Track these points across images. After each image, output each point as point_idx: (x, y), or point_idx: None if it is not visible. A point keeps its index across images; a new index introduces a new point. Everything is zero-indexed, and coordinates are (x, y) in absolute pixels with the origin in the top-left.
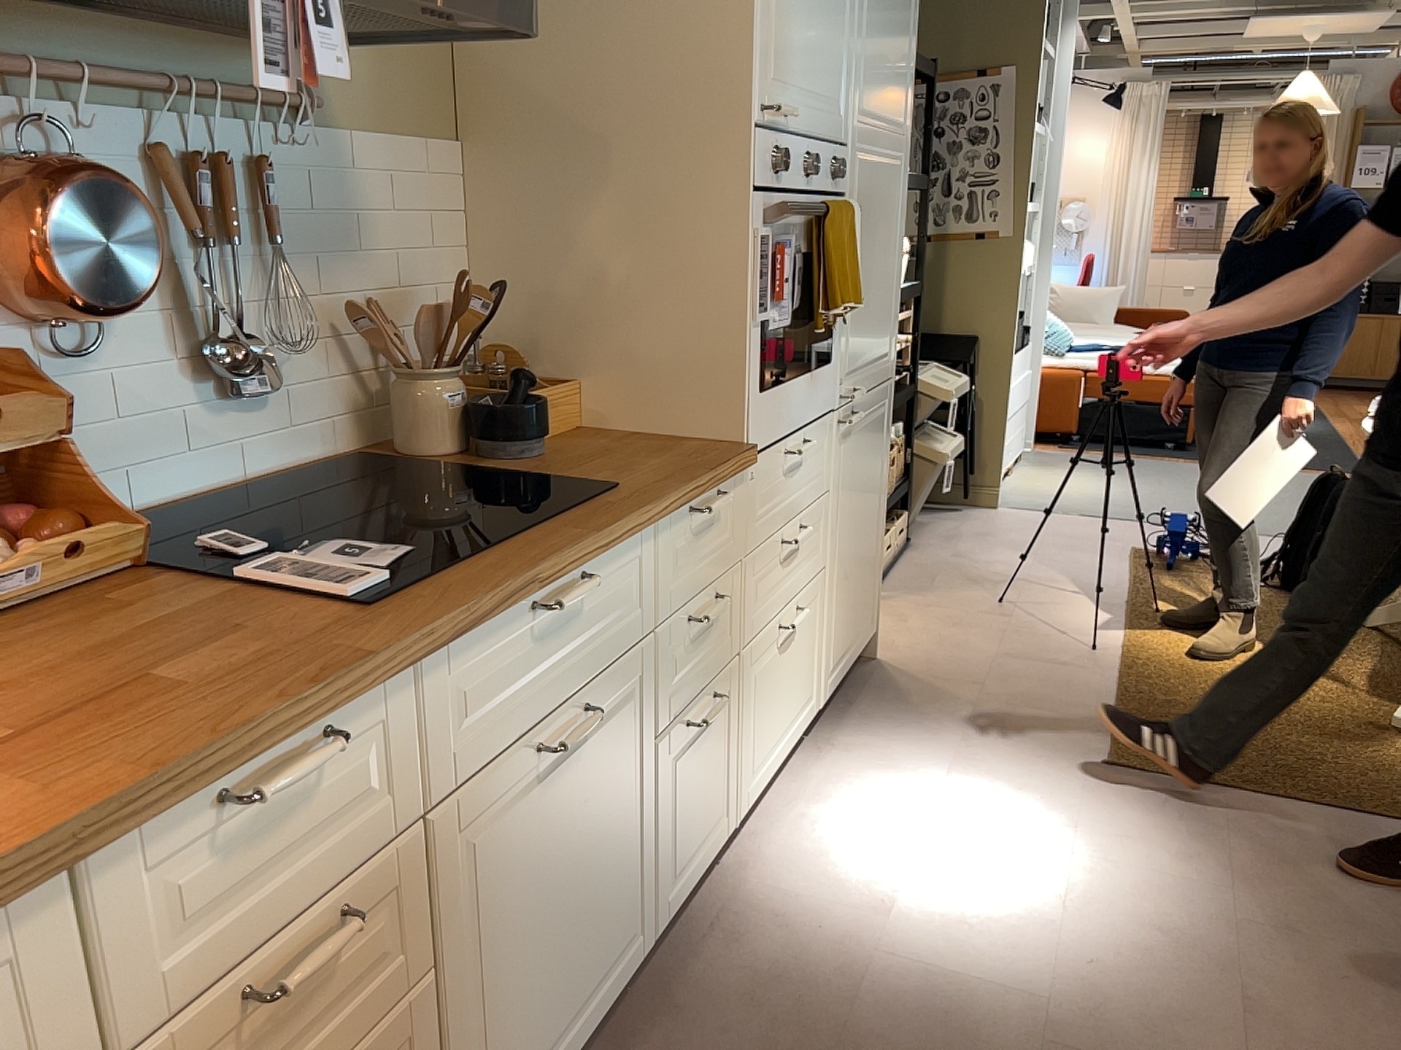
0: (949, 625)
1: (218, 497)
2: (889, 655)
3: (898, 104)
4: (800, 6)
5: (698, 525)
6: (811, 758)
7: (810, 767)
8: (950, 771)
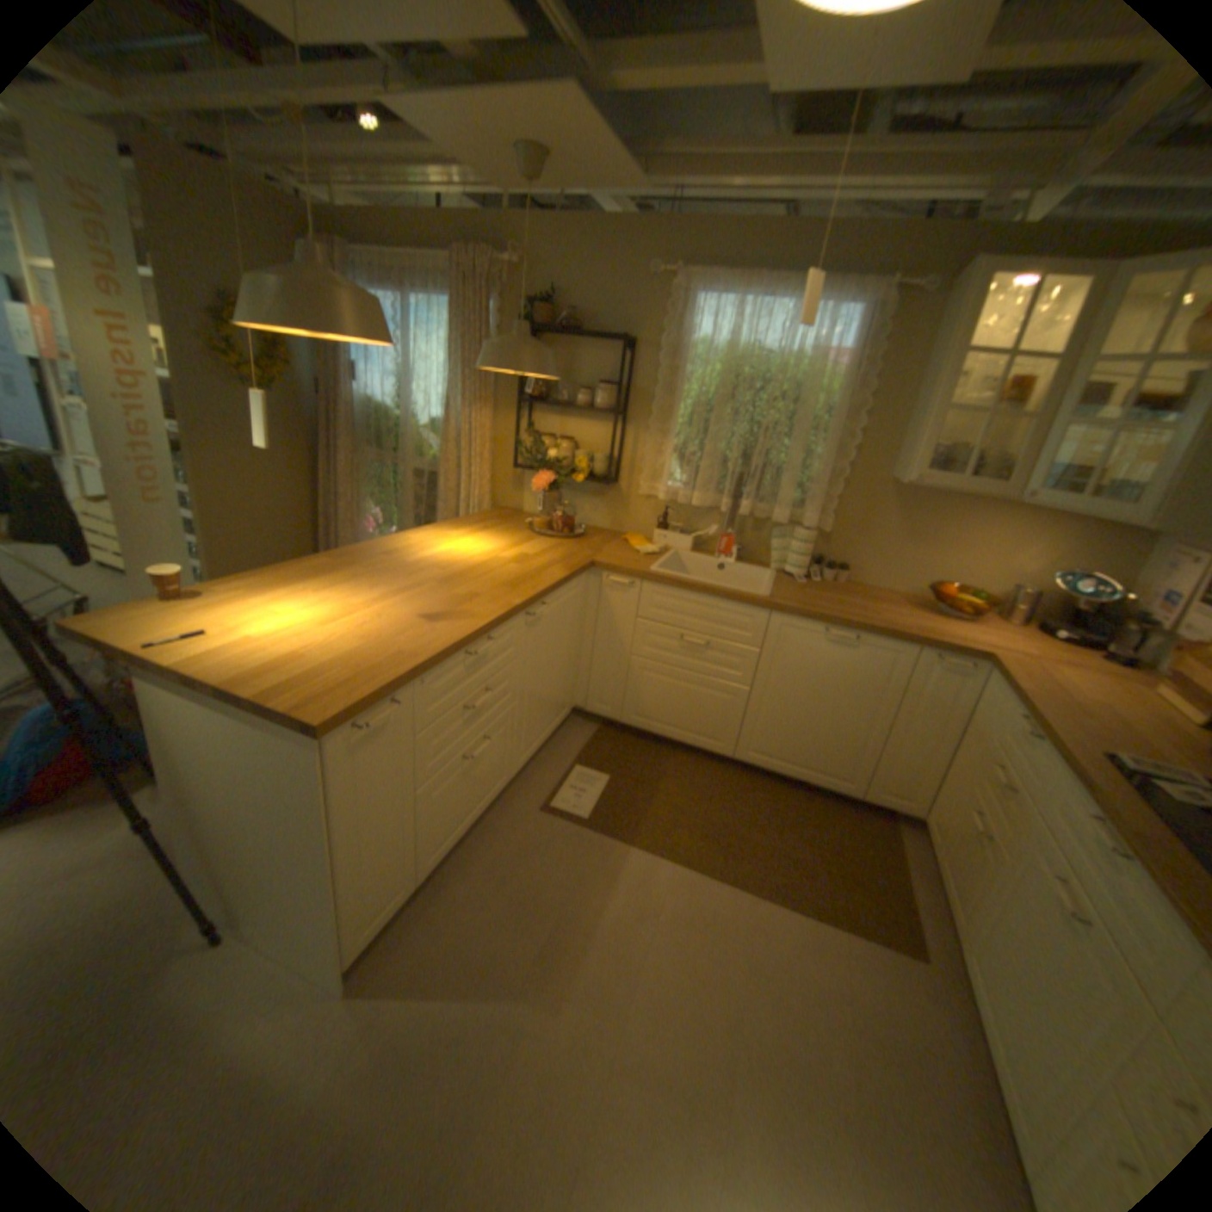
0: None
1: None
2: None
3: None
4: None
5: None
6: None
7: None
8: None
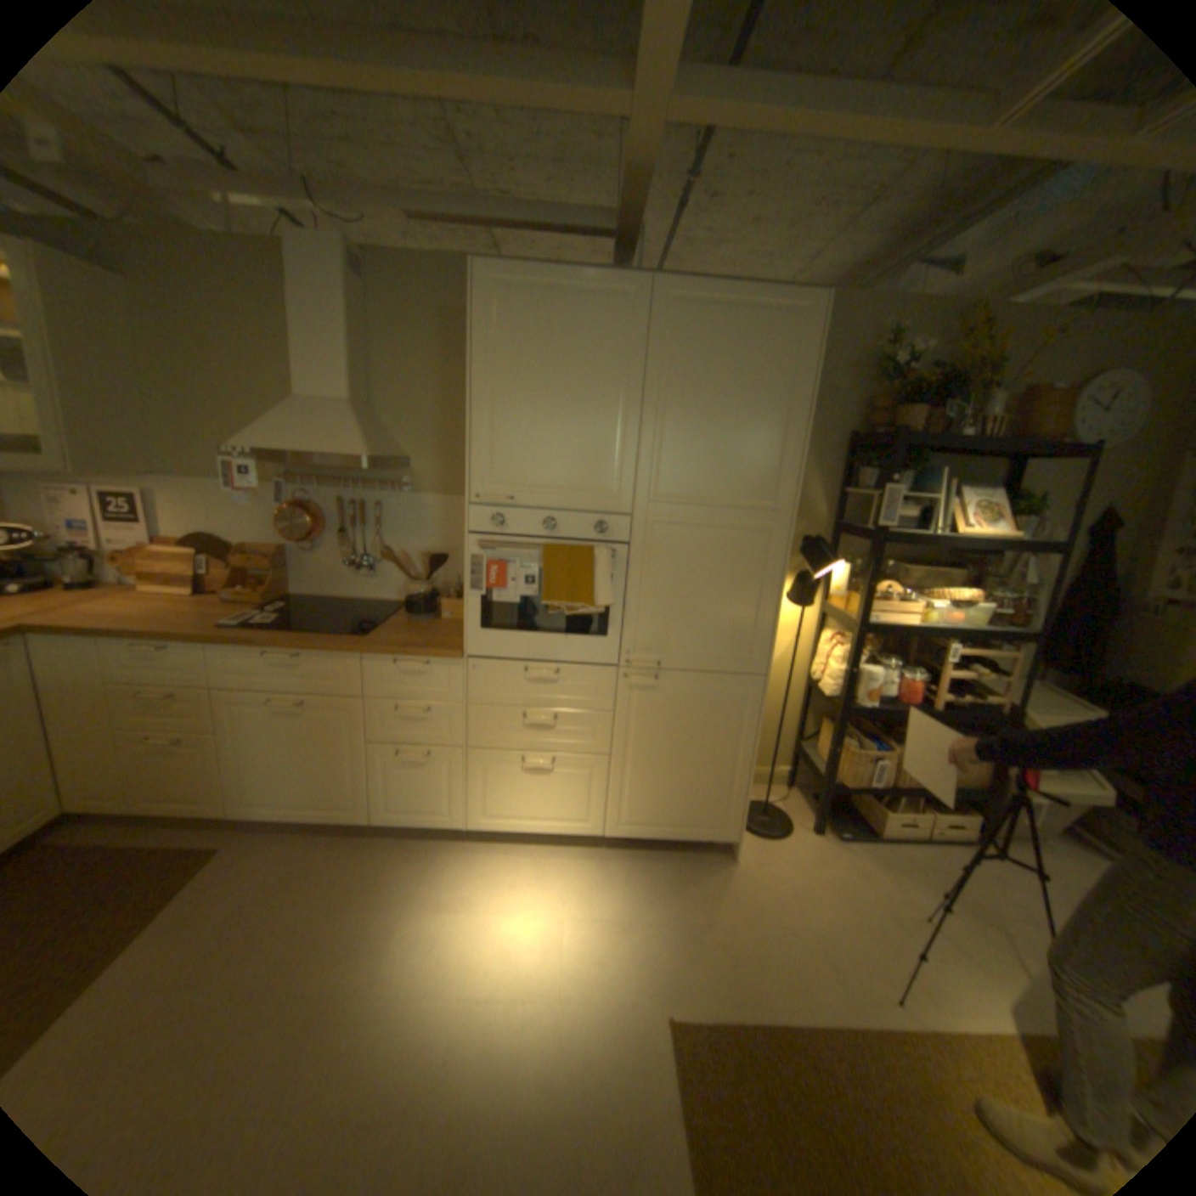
0: (836, 895)
1: (351, 601)
2: (748, 869)
3: (749, 488)
4: (528, 443)
5: (409, 671)
6: (582, 856)
7: (571, 857)
8: (602, 923)
